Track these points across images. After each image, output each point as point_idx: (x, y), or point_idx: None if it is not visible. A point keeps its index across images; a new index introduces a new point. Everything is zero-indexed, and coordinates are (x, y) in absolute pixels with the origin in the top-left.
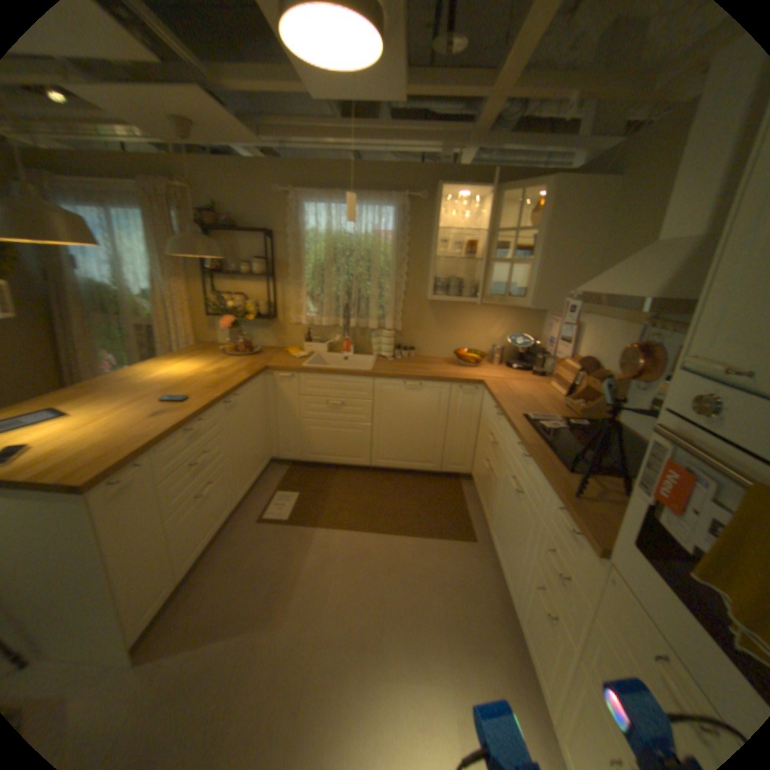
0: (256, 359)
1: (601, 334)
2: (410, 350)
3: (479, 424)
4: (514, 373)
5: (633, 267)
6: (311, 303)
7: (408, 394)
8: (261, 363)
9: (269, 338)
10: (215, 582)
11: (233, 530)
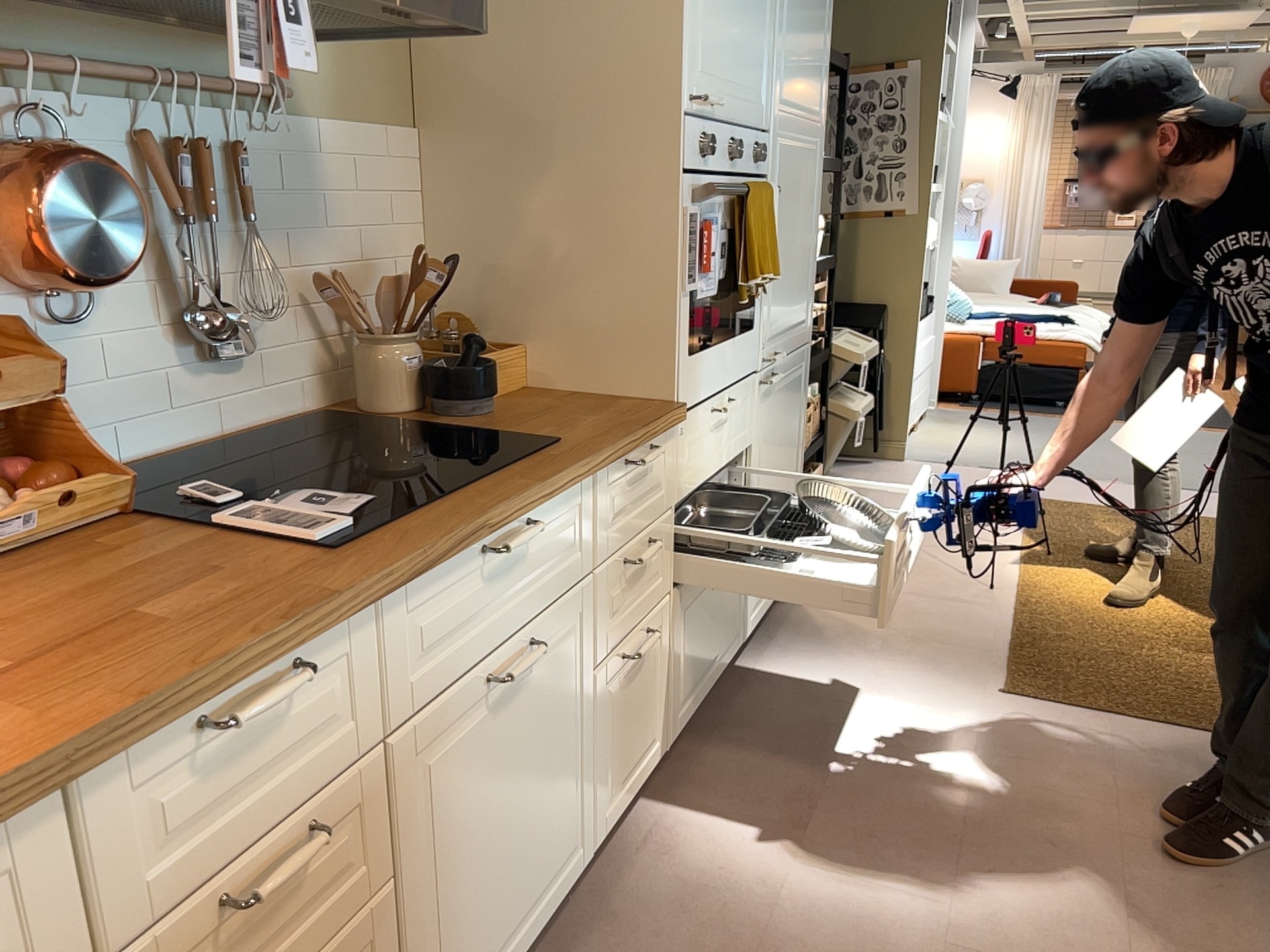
0: None
1: None
2: None
3: None
4: None
5: None
6: None
7: None
8: None
9: None
10: None
11: None
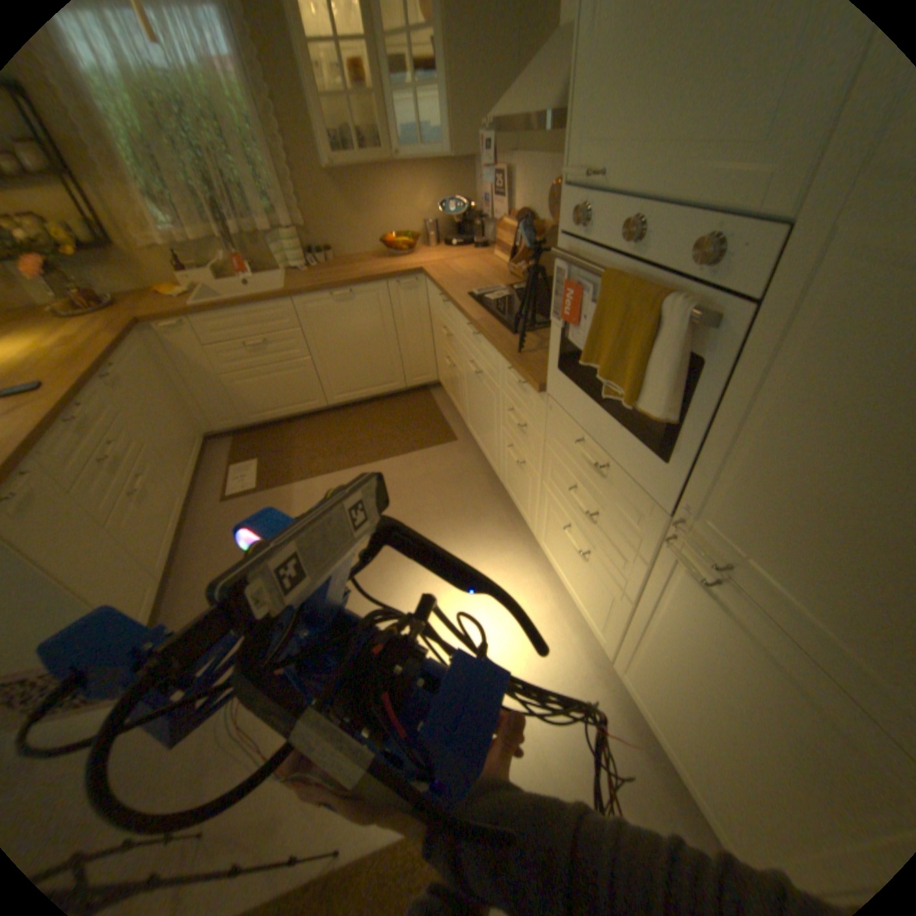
0: (115, 313)
1: (531, 176)
2: (327, 251)
3: (431, 323)
4: (455, 252)
5: (536, 72)
6: (156, 208)
7: (341, 308)
8: (124, 315)
9: (117, 278)
10: (203, 565)
11: (197, 517)
